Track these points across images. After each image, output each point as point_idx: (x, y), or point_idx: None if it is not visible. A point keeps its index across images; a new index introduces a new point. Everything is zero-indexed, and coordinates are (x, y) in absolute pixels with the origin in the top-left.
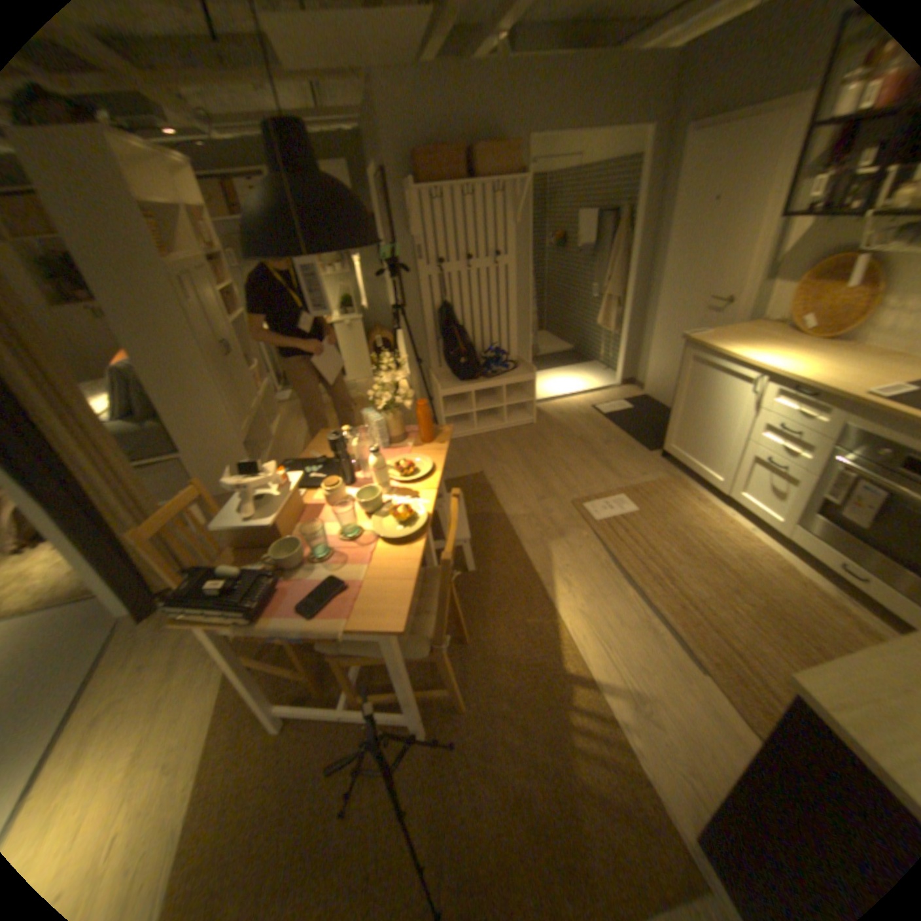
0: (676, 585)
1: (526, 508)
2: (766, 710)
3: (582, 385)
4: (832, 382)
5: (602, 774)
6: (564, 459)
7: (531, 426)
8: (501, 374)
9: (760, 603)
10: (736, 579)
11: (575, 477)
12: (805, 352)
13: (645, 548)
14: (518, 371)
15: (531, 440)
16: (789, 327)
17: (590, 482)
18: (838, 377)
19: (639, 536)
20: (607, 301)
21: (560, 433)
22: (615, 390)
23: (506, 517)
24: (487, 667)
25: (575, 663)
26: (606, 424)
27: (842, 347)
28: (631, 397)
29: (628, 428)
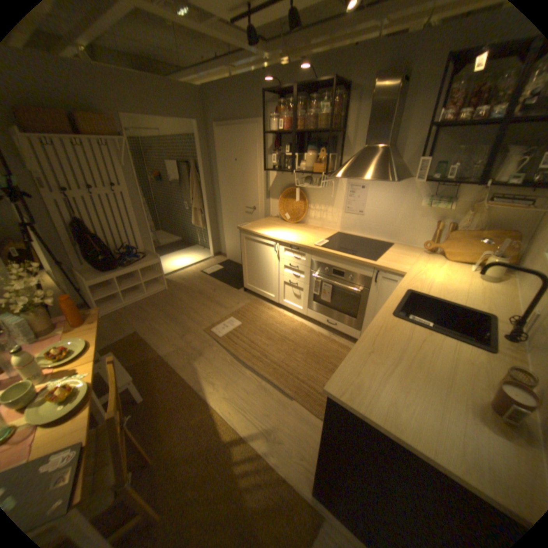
0: (268, 358)
1: (174, 345)
2: (320, 403)
3: (193, 259)
4: (302, 242)
5: (259, 493)
6: (192, 306)
7: (166, 291)
8: (136, 261)
9: (304, 351)
10: (292, 343)
11: (201, 316)
12: (289, 230)
13: (249, 343)
14: (148, 258)
15: (168, 300)
16: (281, 219)
17: (211, 315)
18: (303, 240)
19: (244, 338)
20: (196, 211)
21: (186, 291)
22: (212, 259)
23: (161, 356)
24: (170, 471)
25: (228, 433)
26: (212, 279)
27: (301, 226)
28: (221, 262)
29: (224, 279)
